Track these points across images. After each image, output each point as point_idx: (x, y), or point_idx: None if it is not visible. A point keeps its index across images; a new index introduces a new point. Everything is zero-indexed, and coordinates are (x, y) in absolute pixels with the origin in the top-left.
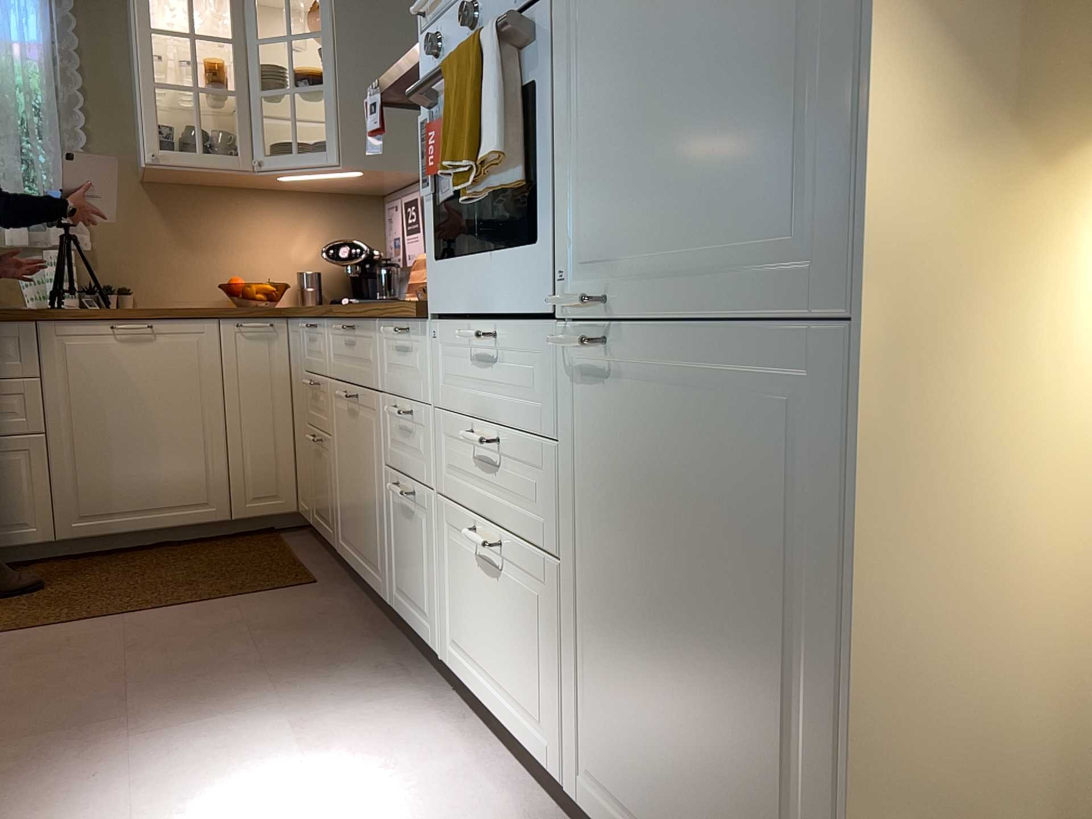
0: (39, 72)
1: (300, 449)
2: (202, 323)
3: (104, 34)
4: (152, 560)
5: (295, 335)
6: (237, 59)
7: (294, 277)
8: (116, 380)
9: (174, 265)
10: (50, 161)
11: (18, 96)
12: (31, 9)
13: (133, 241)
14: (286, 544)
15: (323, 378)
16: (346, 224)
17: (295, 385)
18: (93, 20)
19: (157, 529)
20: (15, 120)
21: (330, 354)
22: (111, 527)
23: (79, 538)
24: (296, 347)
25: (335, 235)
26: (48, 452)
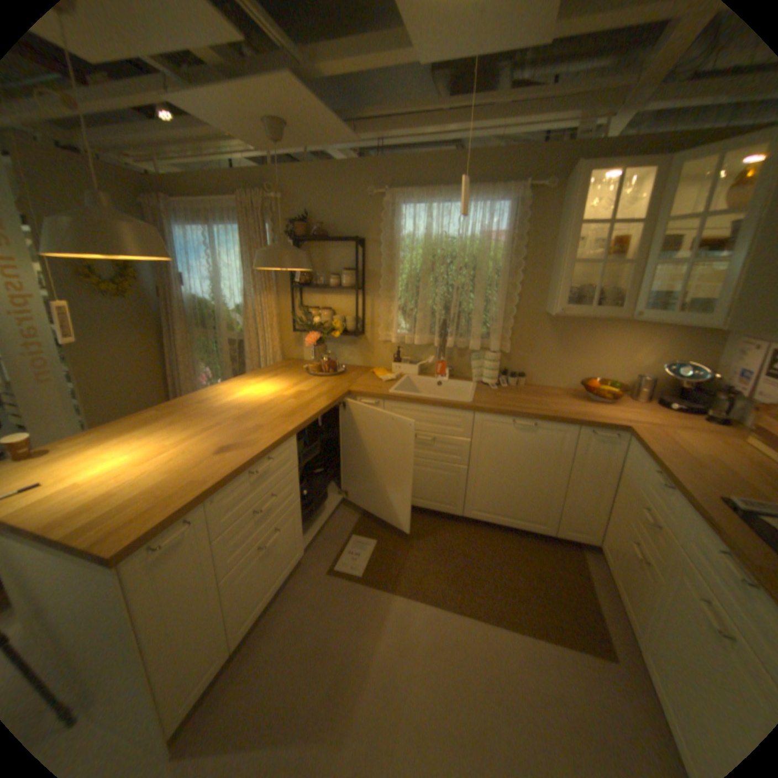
0: (503, 250)
1: (618, 524)
2: (570, 427)
3: (545, 218)
4: (508, 549)
5: (639, 456)
6: (645, 235)
7: (634, 376)
8: (509, 449)
9: (554, 361)
10: (498, 303)
11: (489, 265)
12: (506, 210)
13: (533, 346)
14: (590, 575)
15: (671, 534)
16: (689, 343)
17: (626, 482)
18: (540, 210)
19: (513, 528)
20: (485, 280)
21: (691, 536)
22: (490, 519)
23: (474, 519)
24: (637, 464)
25: (677, 350)
26: (468, 475)
